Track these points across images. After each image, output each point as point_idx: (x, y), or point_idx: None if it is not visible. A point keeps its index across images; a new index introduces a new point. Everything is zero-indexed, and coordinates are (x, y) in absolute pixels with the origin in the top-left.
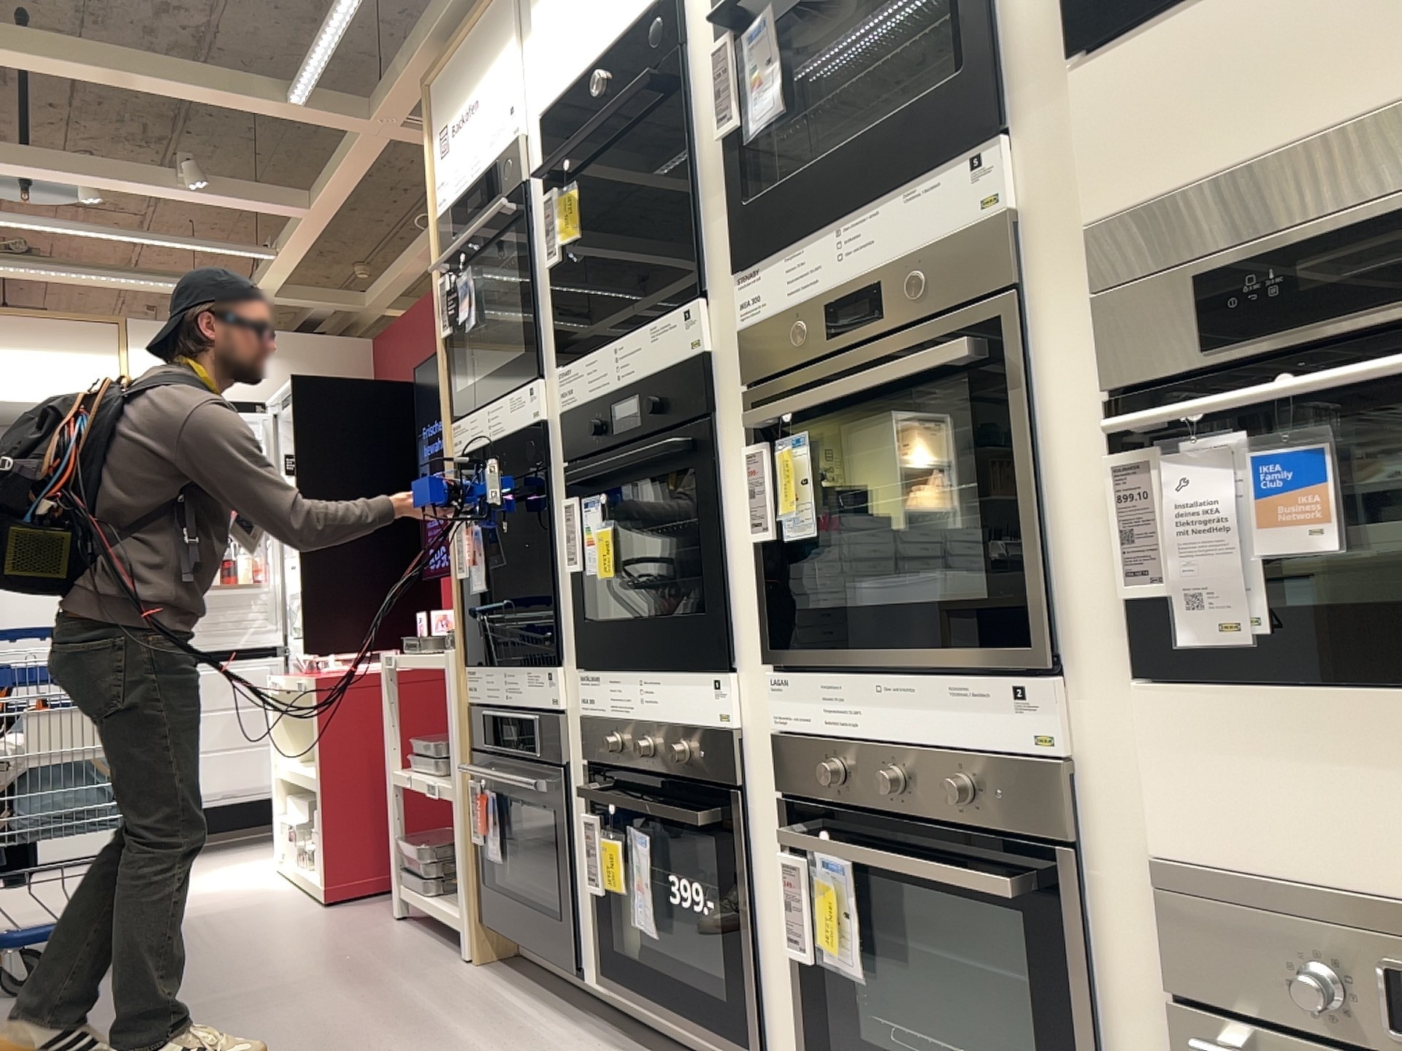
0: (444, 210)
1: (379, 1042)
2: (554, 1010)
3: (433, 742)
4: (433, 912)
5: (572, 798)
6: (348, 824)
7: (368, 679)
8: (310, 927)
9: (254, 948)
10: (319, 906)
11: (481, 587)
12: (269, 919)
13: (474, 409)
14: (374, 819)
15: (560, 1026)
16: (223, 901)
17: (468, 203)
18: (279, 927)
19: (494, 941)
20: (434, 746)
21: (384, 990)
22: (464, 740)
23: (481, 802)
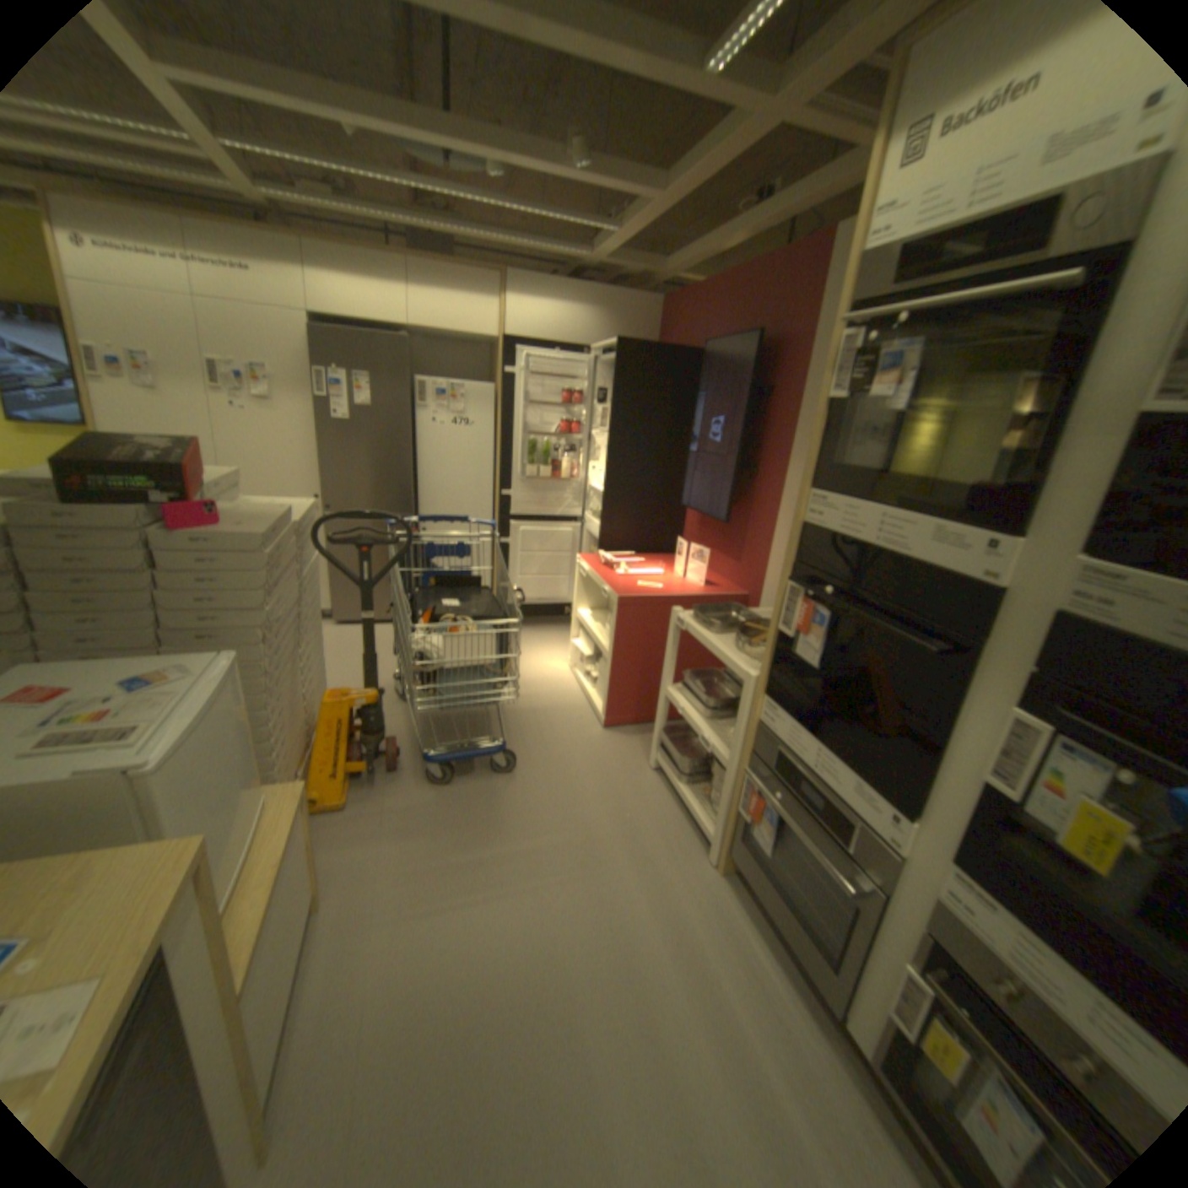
0: (880, 242)
1: (673, 992)
2: (801, 1001)
3: (700, 688)
4: (684, 803)
5: (888, 926)
6: (622, 690)
7: (649, 603)
8: (597, 761)
9: (566, 778)
10: (599, 732)
11: (812, 666)
12: (571, 736)
13: (856, 498)
14: (638, 688)
15: (814, 1038)
16: (542, 700)
17: (942, 246)
18: (578, 753)
19: (735, 867)
20: (706, 702)
21: (661, 893)
22: (749, 745)
23: (759, 806)
